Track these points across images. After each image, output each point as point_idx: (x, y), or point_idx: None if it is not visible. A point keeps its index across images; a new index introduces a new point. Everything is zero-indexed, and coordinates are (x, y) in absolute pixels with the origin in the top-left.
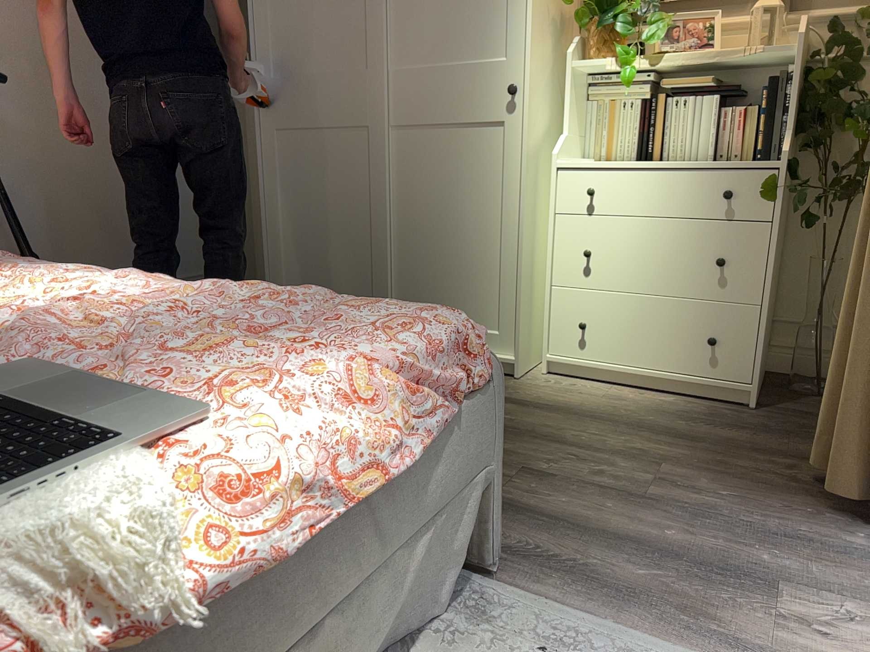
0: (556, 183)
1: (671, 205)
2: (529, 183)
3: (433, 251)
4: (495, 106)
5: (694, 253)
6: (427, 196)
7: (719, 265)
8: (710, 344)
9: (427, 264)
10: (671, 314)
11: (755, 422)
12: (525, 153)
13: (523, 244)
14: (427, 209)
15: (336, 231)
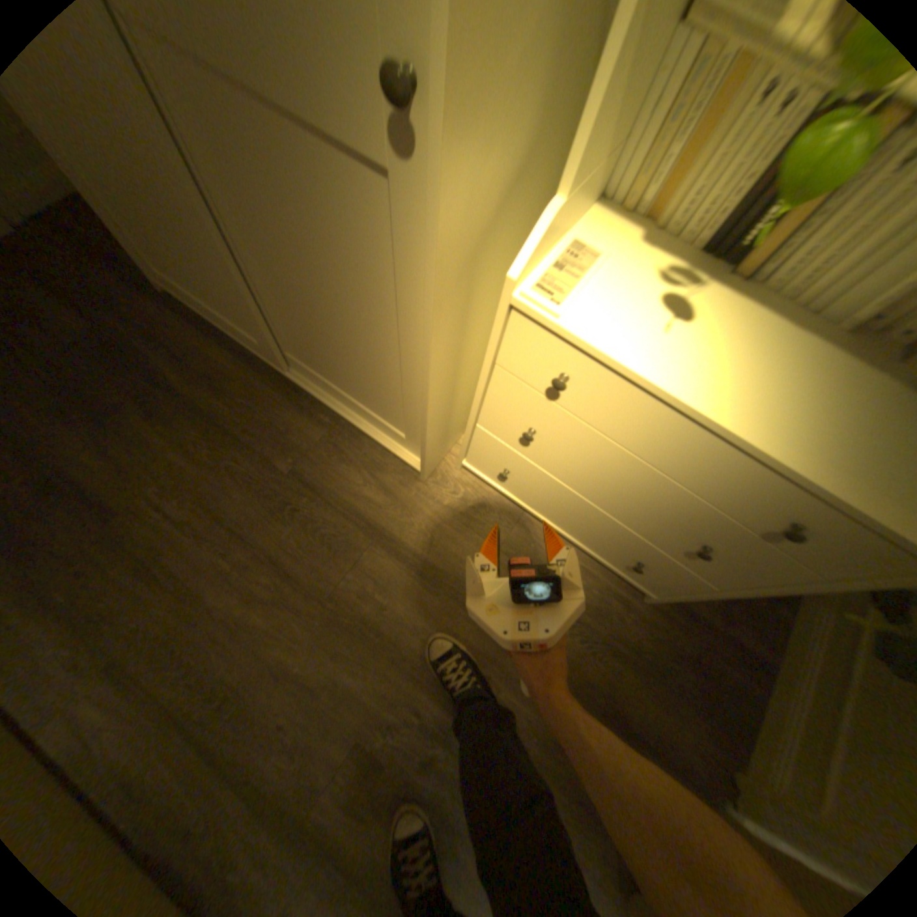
0: (503, 328)
1: (688, 472)
2: (443, 333)
3: (308, 319)
4: (359, 110)
5: (677, 520)
6: (271, 237)
7: (700, 556)
8: (635, 570)
9: (305, 328)
10: (608, 526)
11: (635, 632)
12: (434, 292)
13: (427, 404)
14: (280, 259)
15: (154, 215)
